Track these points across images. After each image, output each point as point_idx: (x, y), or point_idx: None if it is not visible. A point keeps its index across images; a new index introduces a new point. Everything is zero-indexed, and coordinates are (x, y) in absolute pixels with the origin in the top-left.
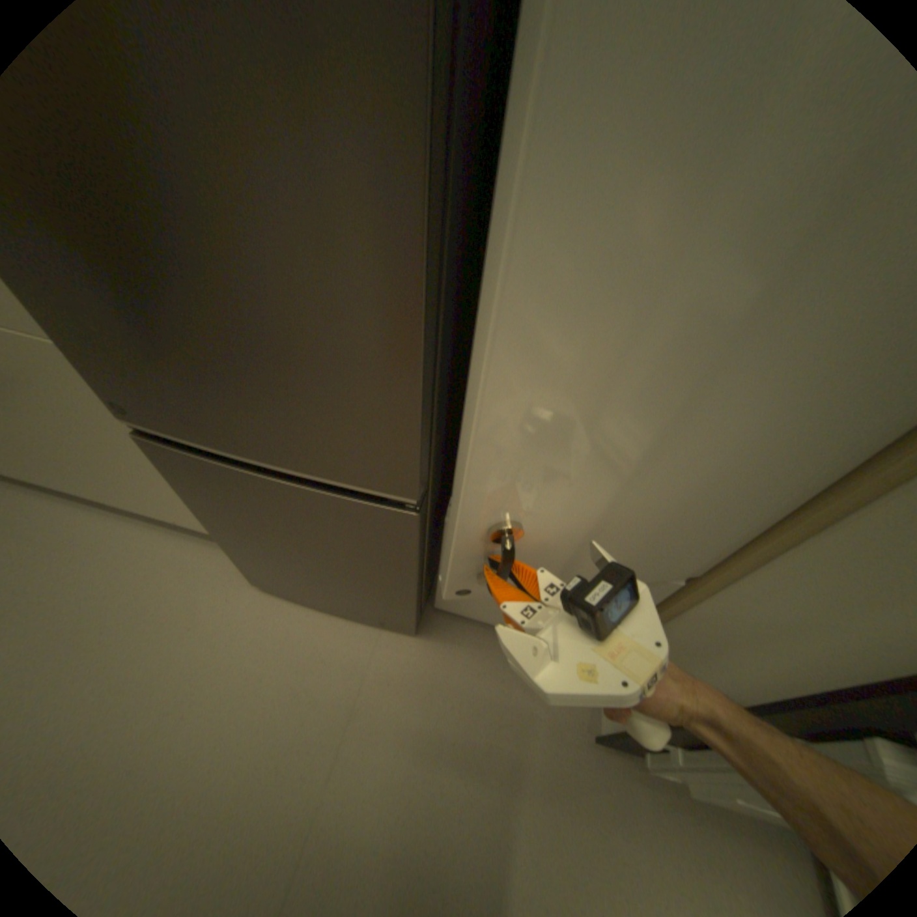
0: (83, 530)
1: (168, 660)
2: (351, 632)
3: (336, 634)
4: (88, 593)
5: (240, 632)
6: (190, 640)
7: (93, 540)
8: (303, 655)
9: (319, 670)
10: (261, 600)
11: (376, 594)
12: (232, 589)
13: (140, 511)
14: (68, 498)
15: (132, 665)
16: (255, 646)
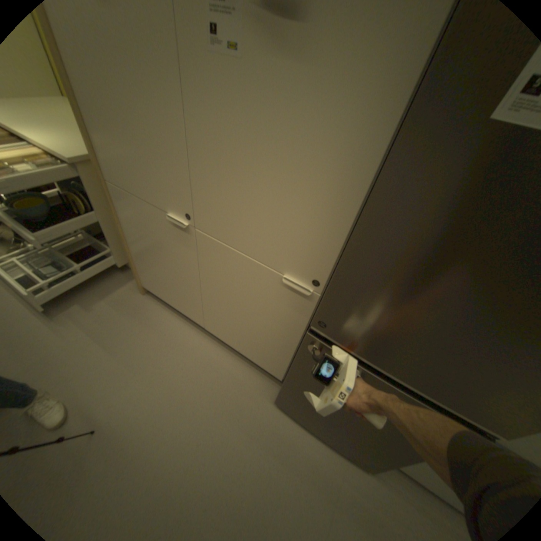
0: (188, 338)
1: (227, 438)
2: (330, 457)
3: (321, 456)
4: (189, 379)
5: (266, 434)
6: (239, 429)
7: (193, 347)
8: (302, 464)
9: (312, 479)
10: (277, 414)
11: (375, 449)
12: (261, 402)
13: (223, 339)
14: (182, 317)
15: (208, 435)
16: (274, 447)
